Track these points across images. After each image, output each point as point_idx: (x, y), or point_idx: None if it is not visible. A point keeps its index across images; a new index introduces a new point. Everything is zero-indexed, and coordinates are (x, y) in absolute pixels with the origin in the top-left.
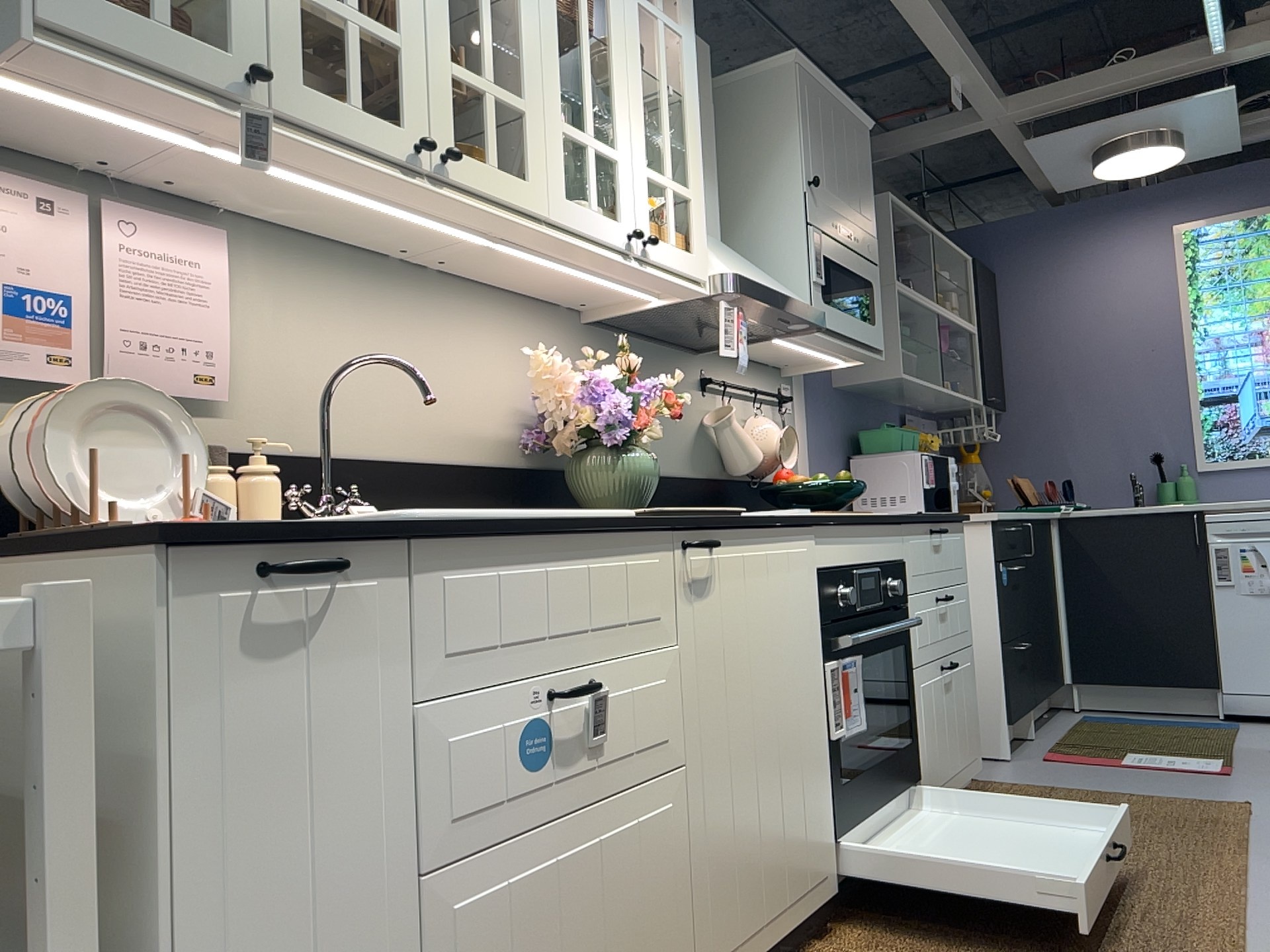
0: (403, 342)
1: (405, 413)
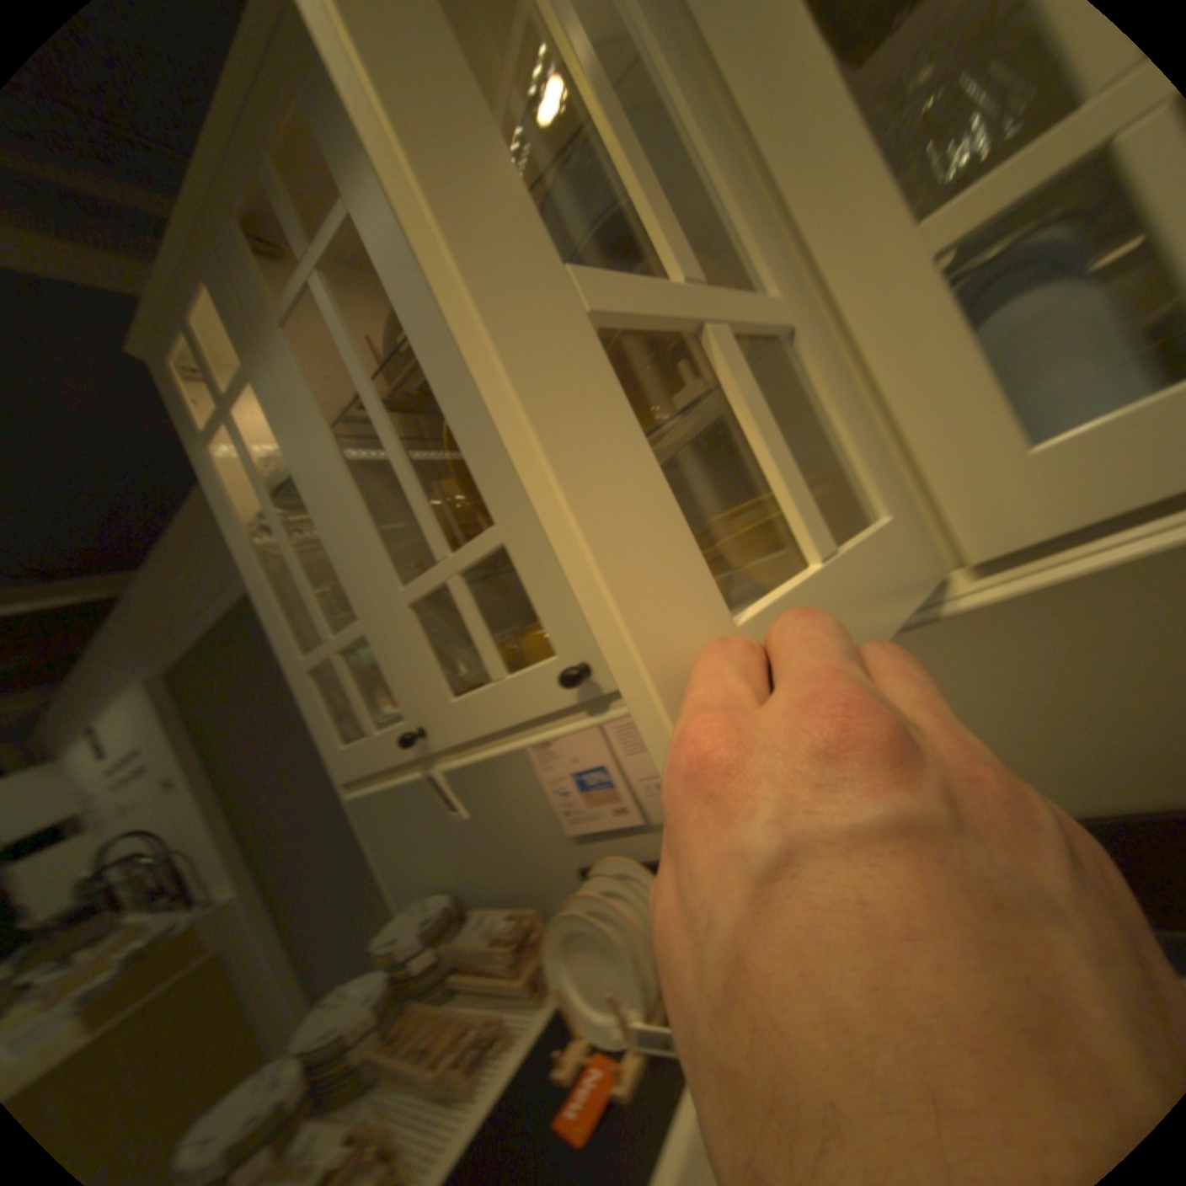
0: (990, 643)
1: (1043, 748)
